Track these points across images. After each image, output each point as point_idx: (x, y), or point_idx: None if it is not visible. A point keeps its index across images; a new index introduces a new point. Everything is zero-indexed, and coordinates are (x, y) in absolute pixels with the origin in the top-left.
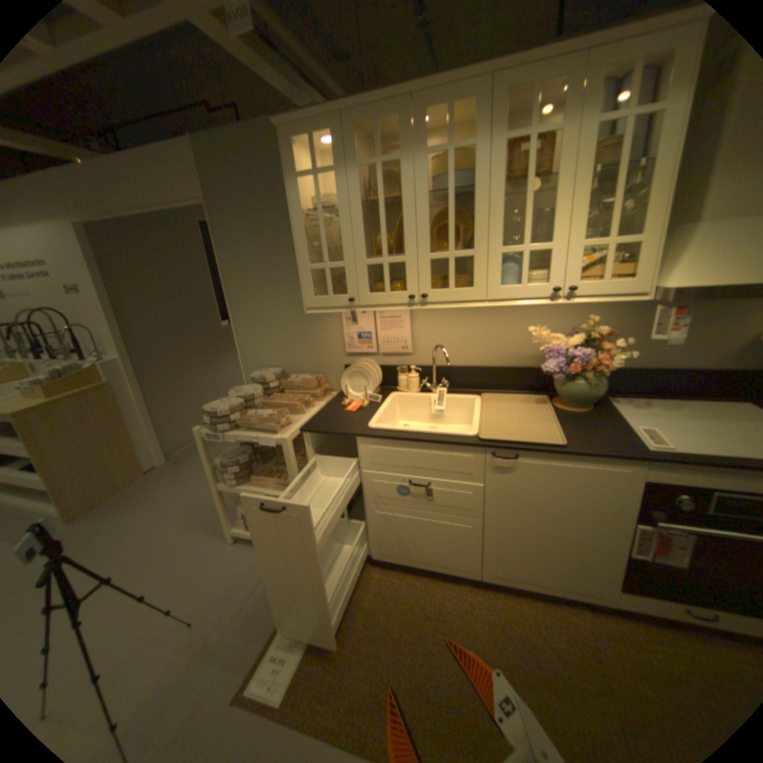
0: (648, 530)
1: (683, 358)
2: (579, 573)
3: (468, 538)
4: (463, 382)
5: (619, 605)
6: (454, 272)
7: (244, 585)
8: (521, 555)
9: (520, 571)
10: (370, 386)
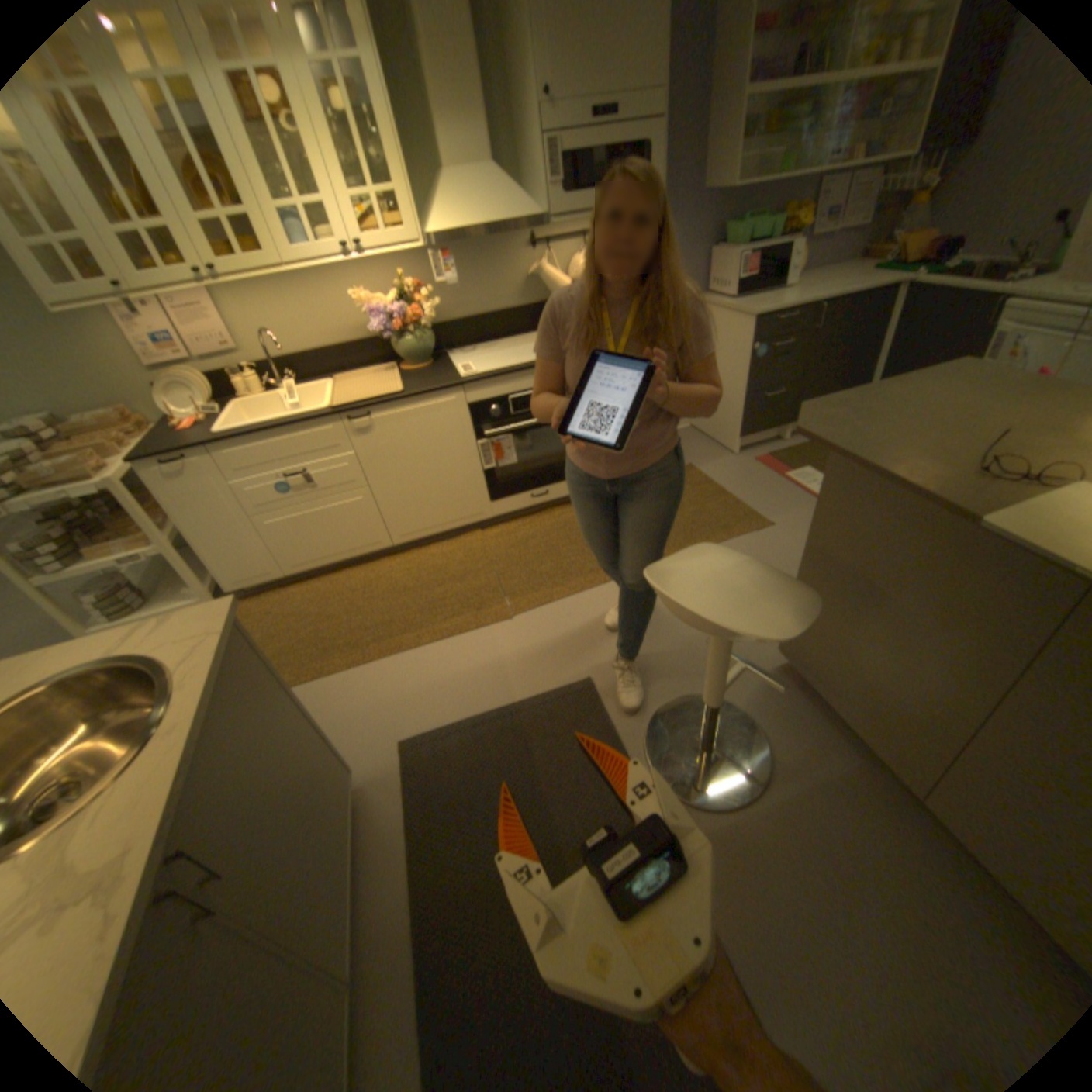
0: (483, 444)
1: (488, 303)
2: (458, 501)
3: (364, 510)
4: (311, 370)
5: (493, 514)
6: (233, 236)
7: None
8: (412, 505)
9: (417, 520)
10: (198, 399)
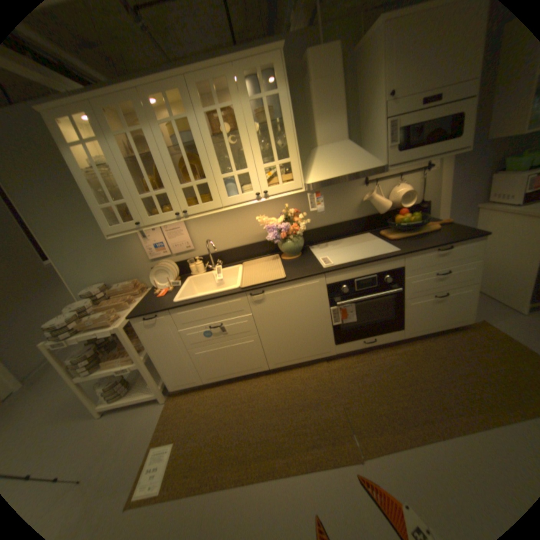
0: (335, 309)
1: (336, 218)
2: (313, 344)
3: (253, 348)
4: (231, 259)
5: (336, 352)
6: (198, 194)
7: (116, 438)
8: (284, 346)
9: (286, 355)
10: (171, 277)
